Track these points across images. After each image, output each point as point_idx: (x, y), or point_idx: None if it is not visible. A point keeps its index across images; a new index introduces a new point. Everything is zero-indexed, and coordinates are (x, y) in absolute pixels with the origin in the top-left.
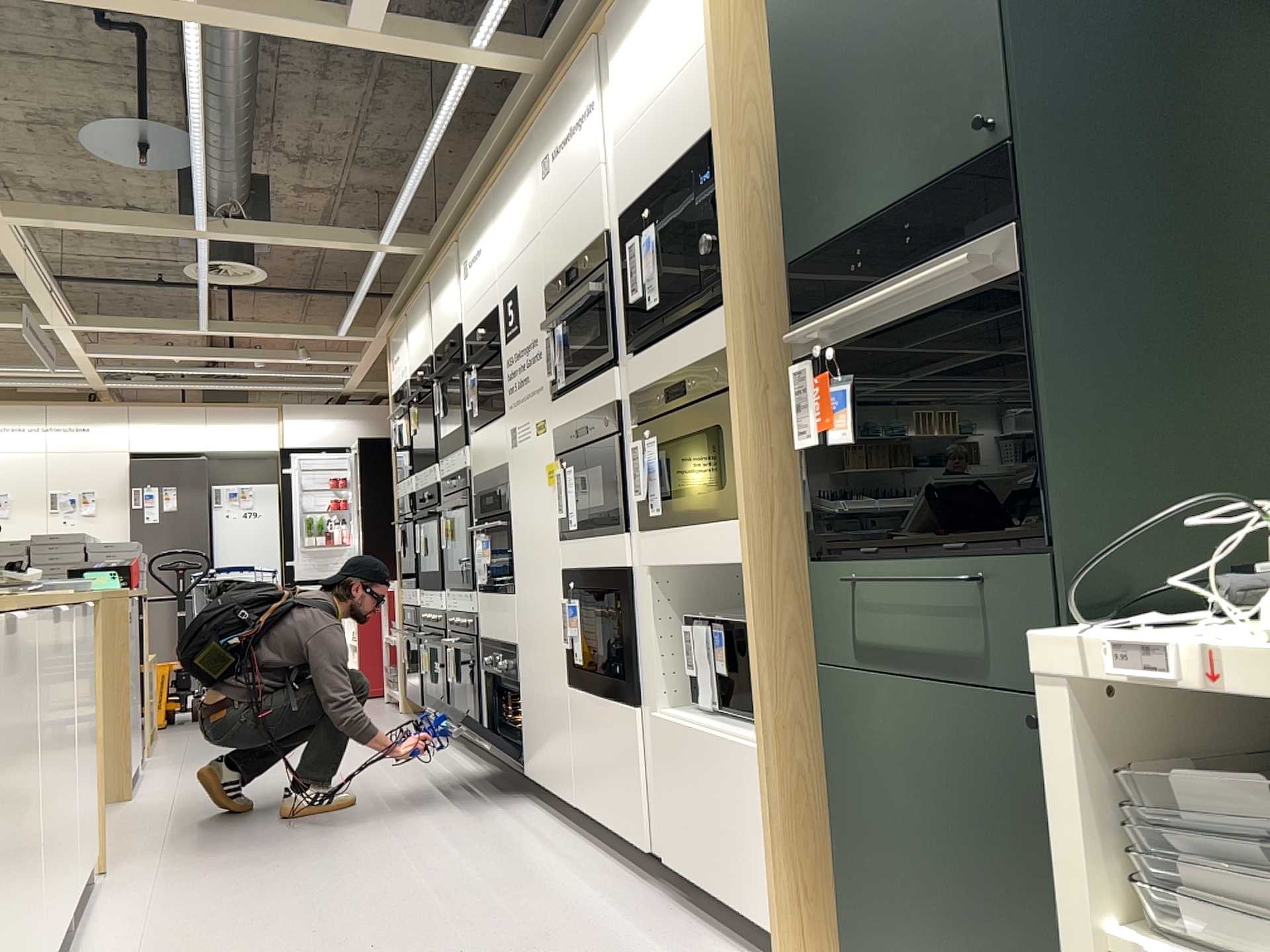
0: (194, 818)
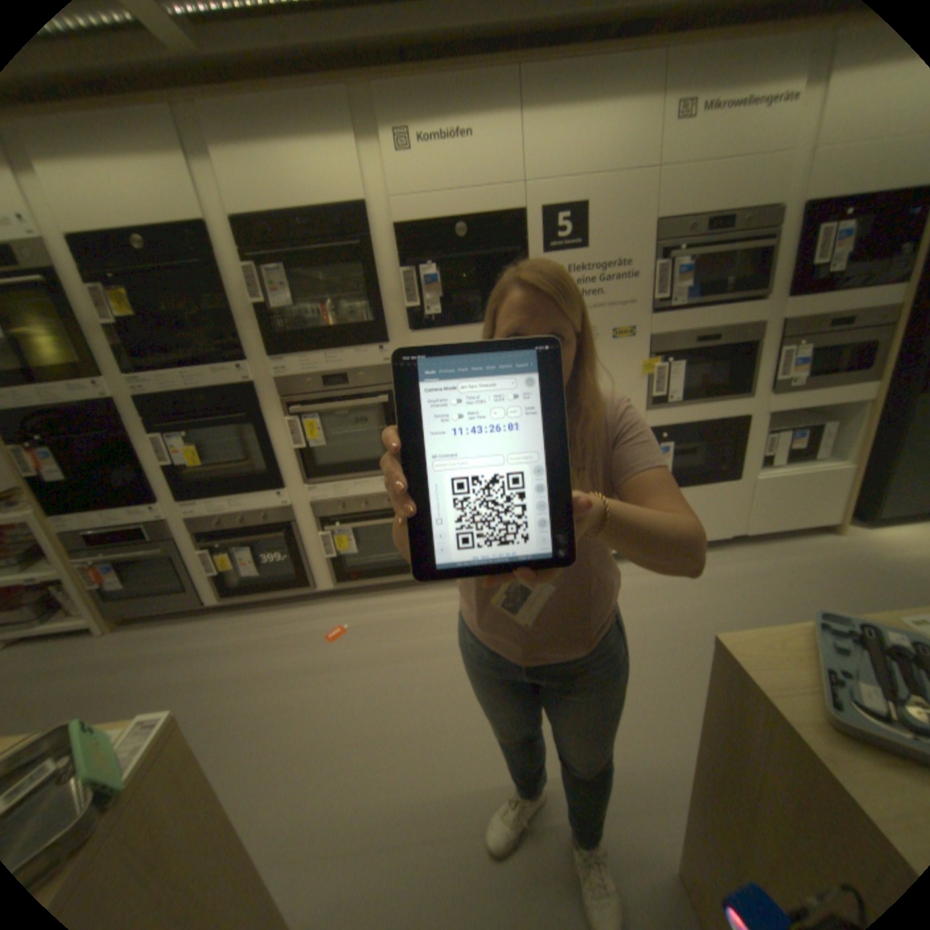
0: (459, 810)
